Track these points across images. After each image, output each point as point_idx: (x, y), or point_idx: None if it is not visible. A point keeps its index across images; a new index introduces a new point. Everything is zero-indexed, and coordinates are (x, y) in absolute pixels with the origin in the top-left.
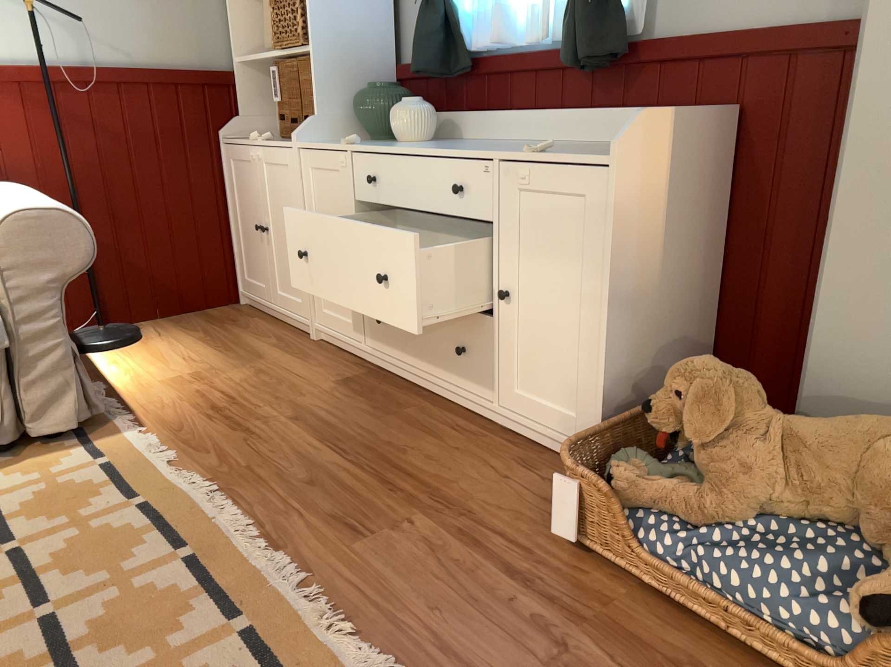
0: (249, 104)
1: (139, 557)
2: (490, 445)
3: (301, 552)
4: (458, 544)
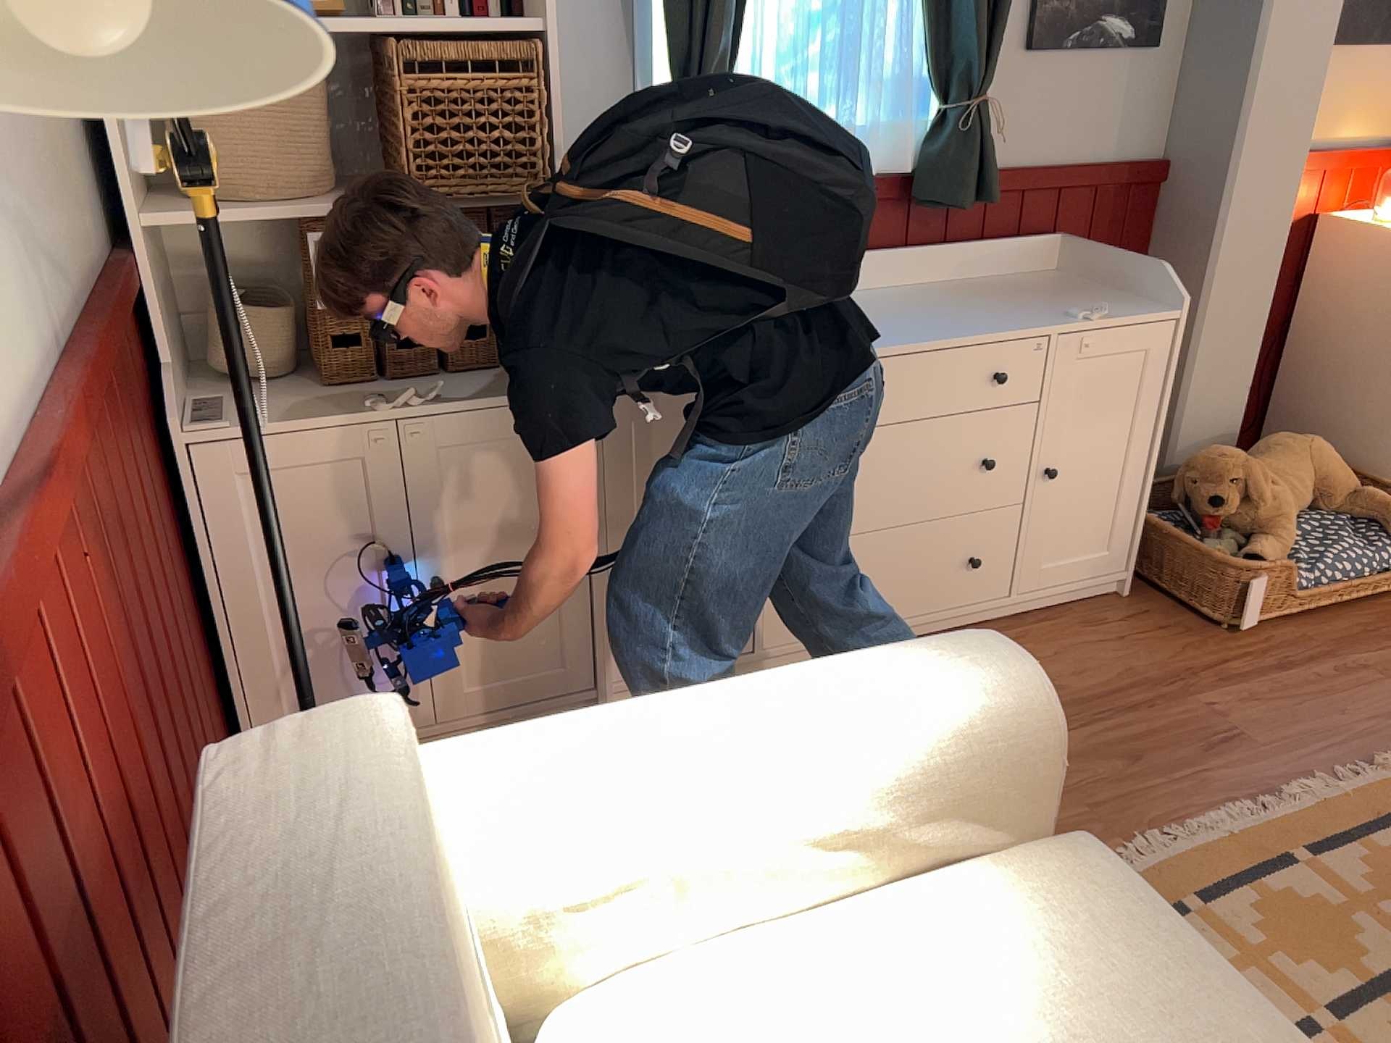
0: (166, 325)
1: (1316, 895)
2: (1048, 632)
3: (1274, 778)
4: (1243, 686)
